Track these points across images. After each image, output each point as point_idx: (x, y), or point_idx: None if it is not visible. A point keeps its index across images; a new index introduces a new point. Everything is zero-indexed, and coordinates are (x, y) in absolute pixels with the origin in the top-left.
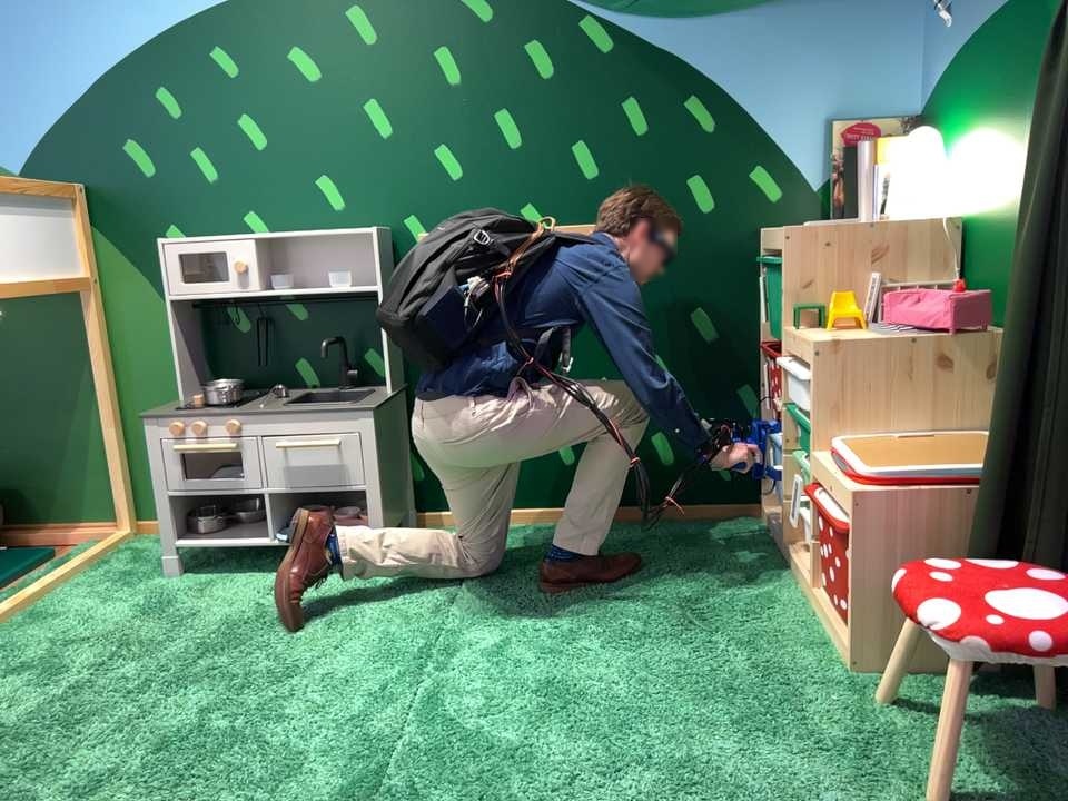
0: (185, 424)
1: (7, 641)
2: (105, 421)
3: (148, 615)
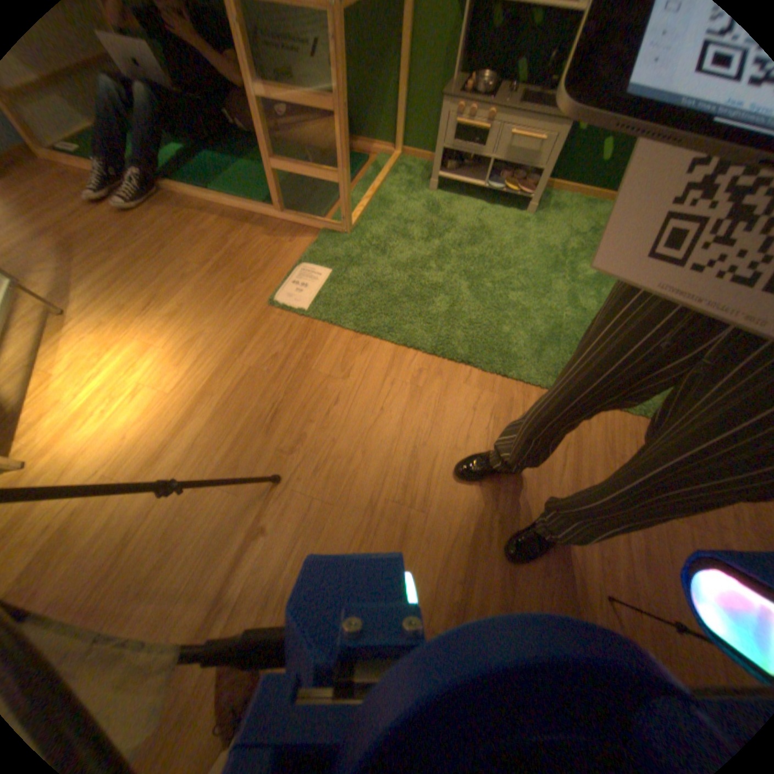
0: (465, 104)
1: (377, 212)
2: (400, 79)
3: (430, 212)
